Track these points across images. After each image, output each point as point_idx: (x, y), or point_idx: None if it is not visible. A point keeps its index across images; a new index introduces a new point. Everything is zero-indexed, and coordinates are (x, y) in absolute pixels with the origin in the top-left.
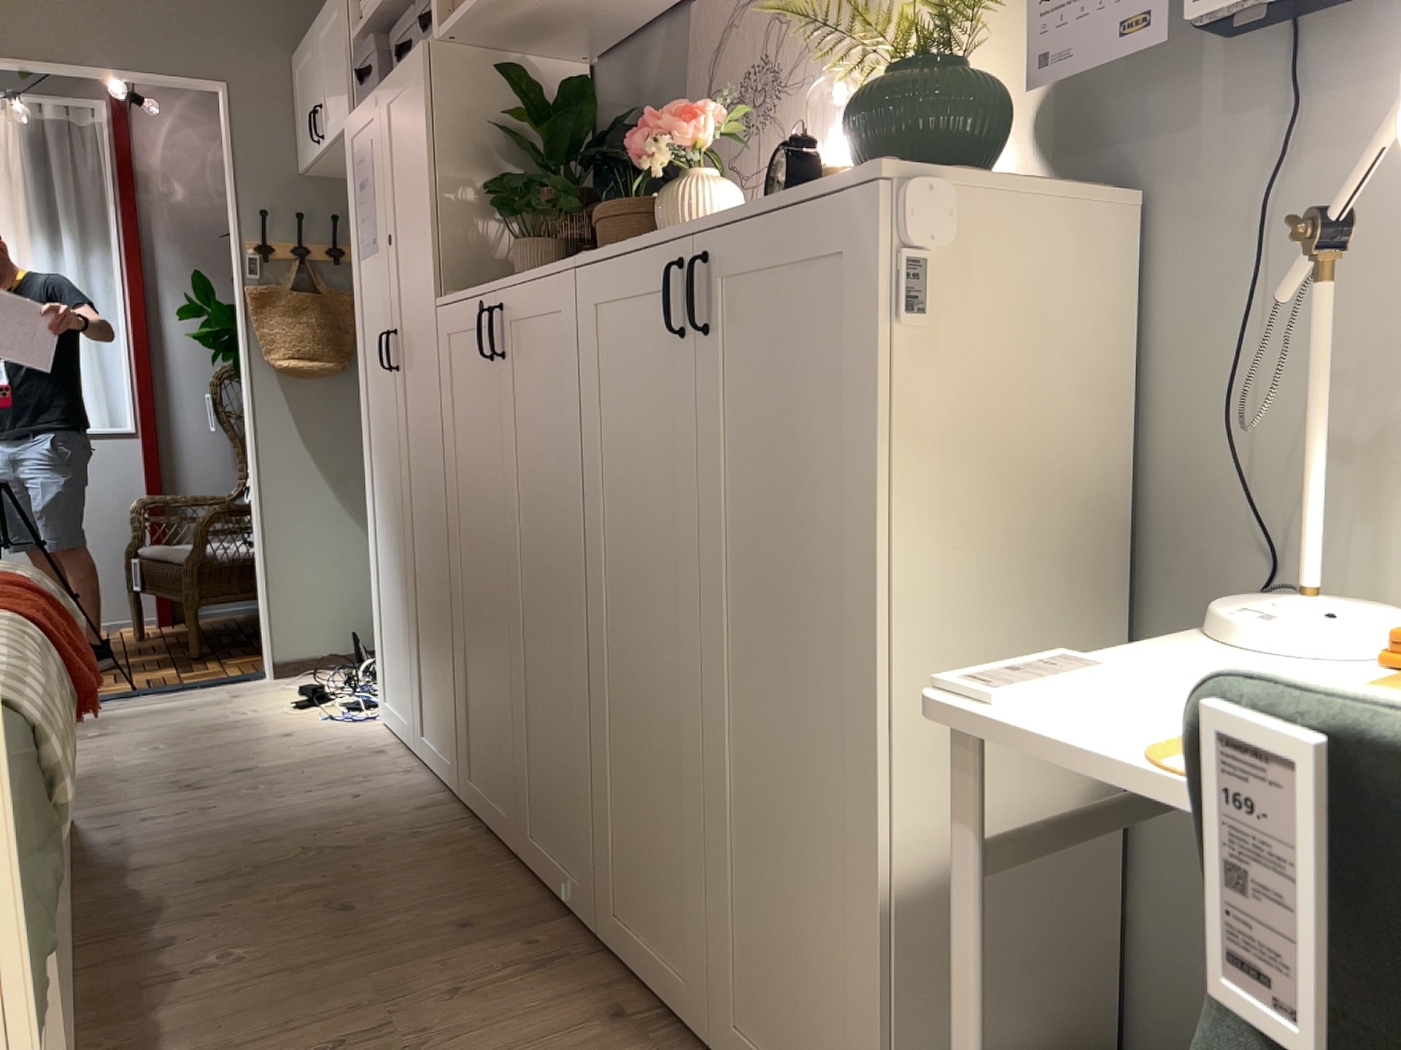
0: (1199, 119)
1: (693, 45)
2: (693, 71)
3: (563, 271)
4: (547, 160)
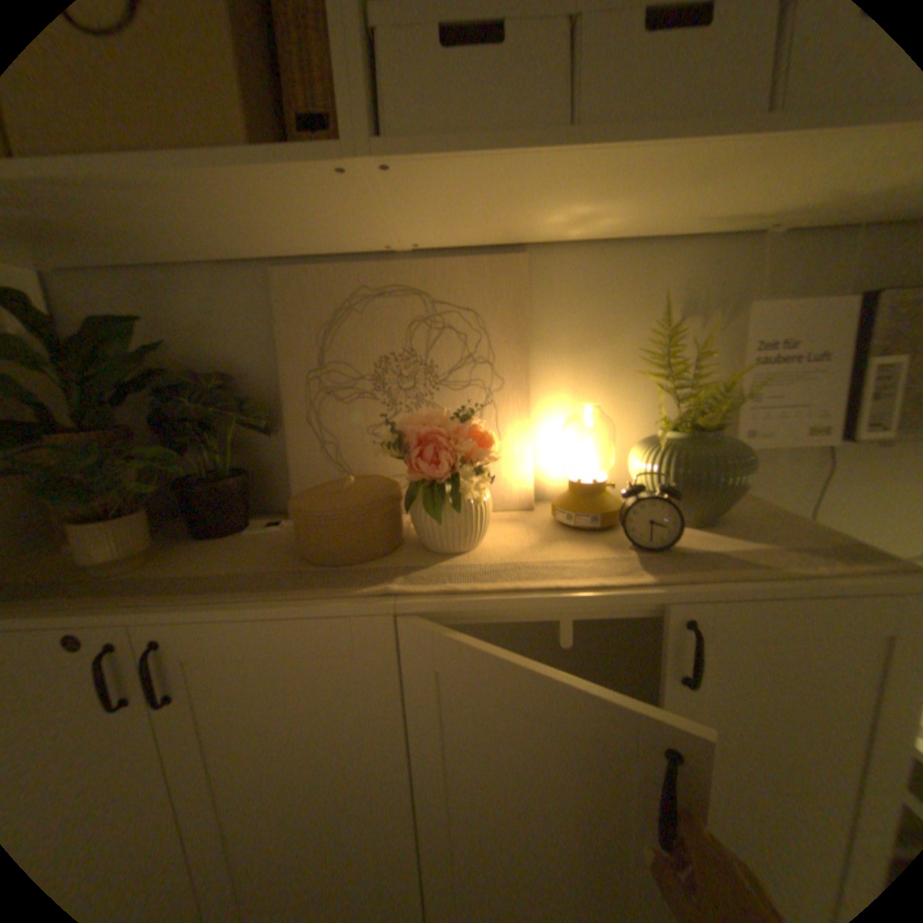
0: (771, 459)
1: (281, 308)
2: (283, 331)
3: (358, 613)
4: (73, 405)
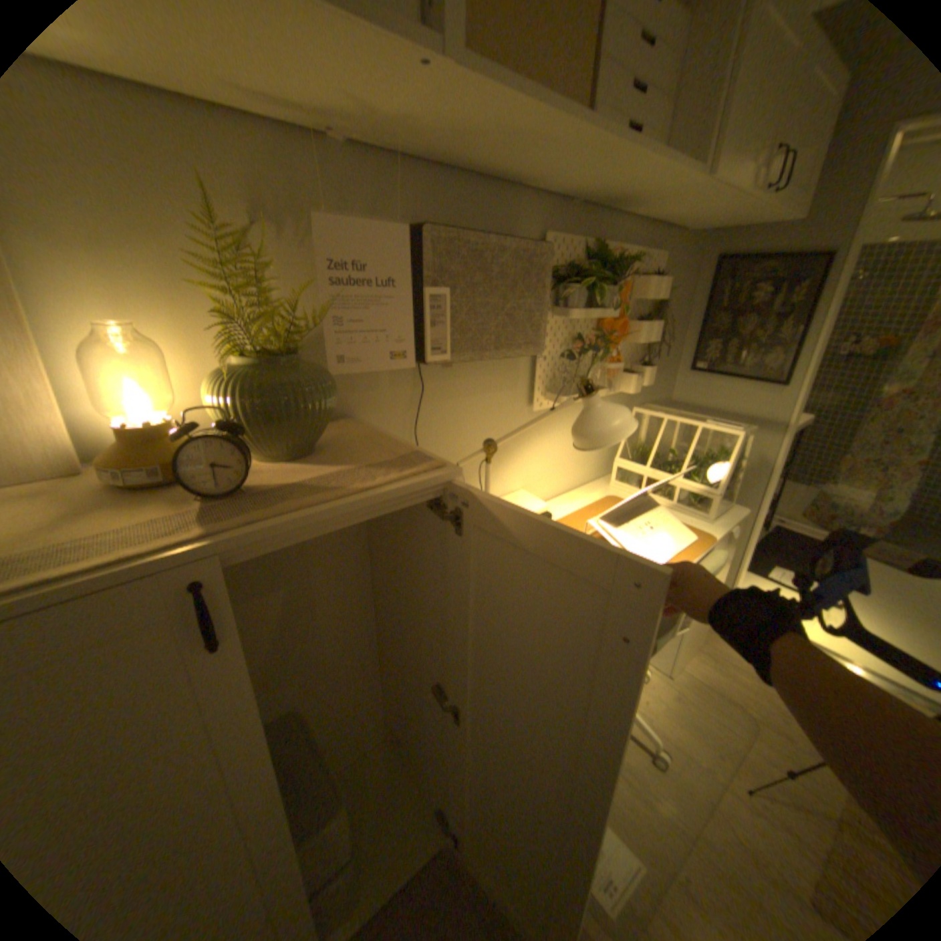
0: (374, 383)
1: None
2: None
3: None
4: None
